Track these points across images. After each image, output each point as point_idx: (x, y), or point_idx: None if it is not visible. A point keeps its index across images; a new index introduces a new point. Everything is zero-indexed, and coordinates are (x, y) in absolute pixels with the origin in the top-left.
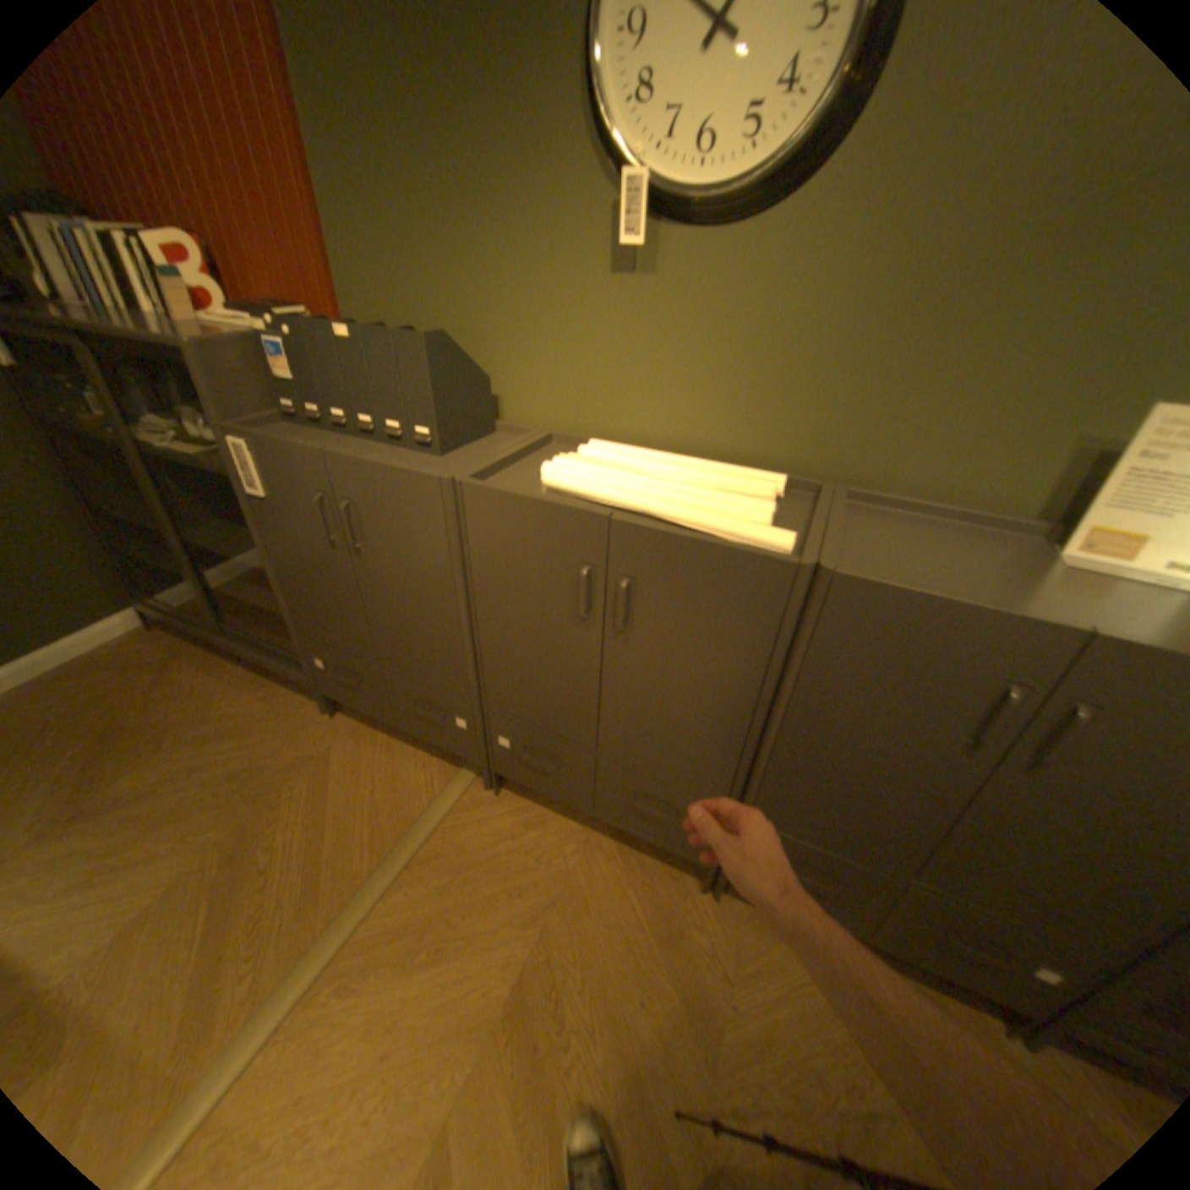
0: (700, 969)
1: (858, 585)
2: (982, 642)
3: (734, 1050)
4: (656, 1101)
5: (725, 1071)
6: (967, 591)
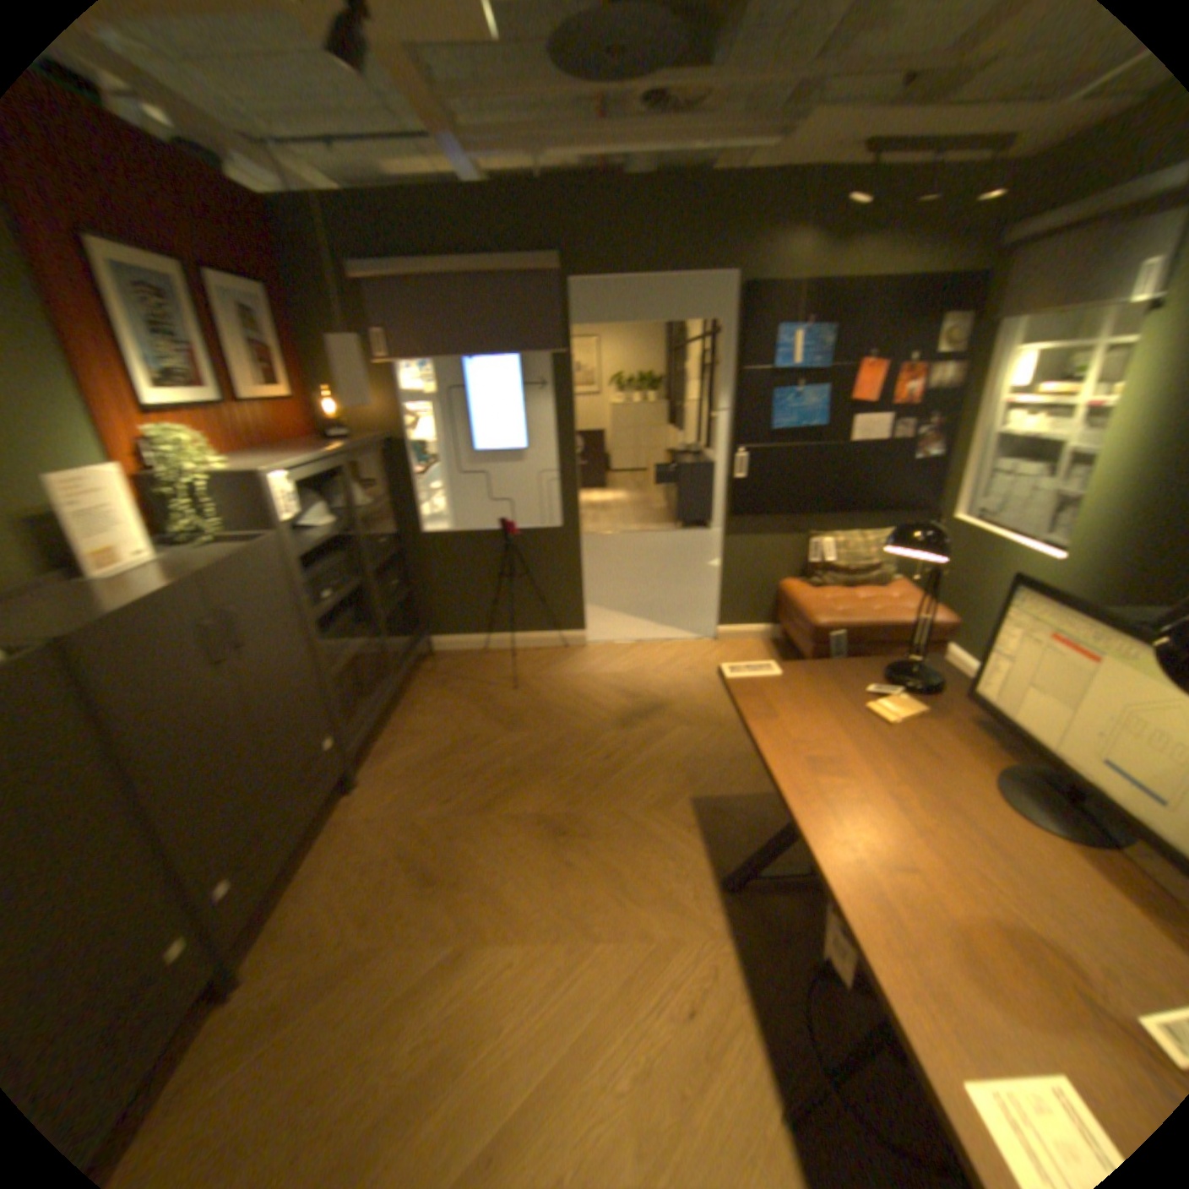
0: (310, 982)
1: (101, 630)
2: (178, 611)
3: (370, 940)
4: (407, 987)
5: (383, 943)
6: (141, 596)
